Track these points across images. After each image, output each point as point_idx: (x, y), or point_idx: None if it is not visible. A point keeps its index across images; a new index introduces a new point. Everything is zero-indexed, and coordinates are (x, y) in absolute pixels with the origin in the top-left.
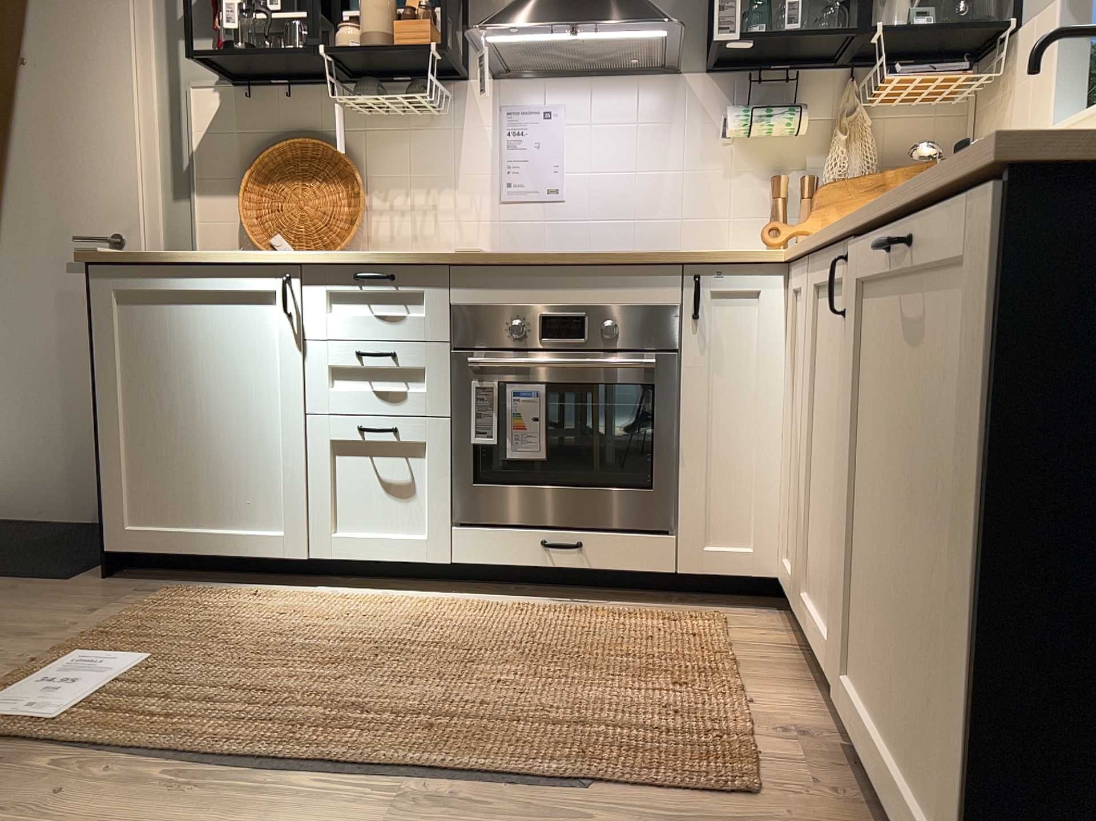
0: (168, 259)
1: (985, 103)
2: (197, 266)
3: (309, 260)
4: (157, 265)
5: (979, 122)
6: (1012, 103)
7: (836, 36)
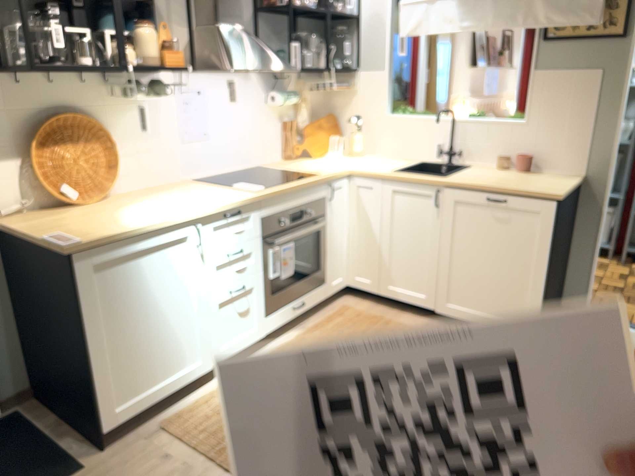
0: (131, 233)
1: (342, 91)
2: (147, 233)
3: (206, 212)
4: (122, 239)
5: (337, 97)
6: (361, 98)
7: (323, 70)
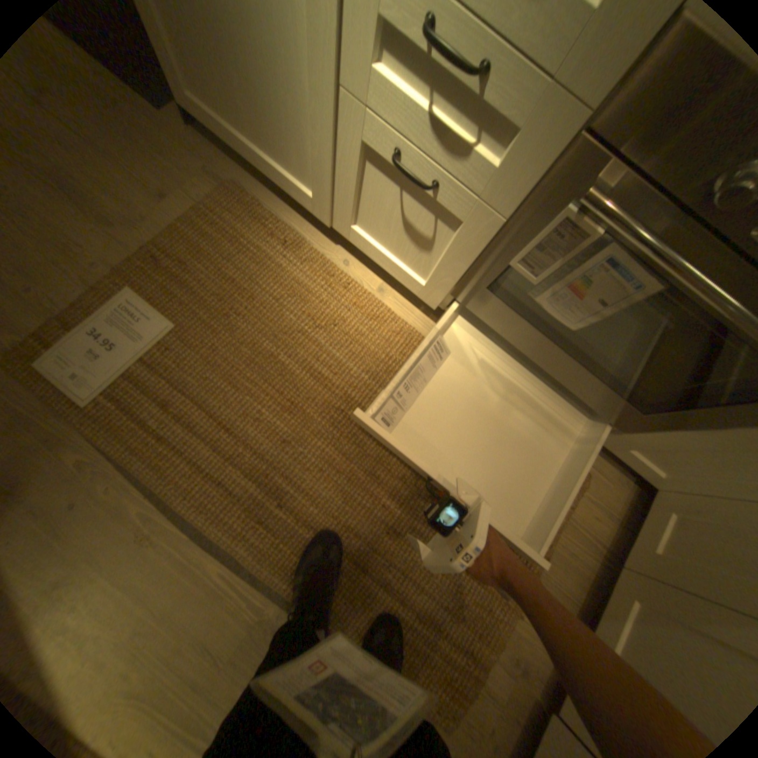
0: None
1: None
2: None
3: None
4: None
5: None
6: None
7: None
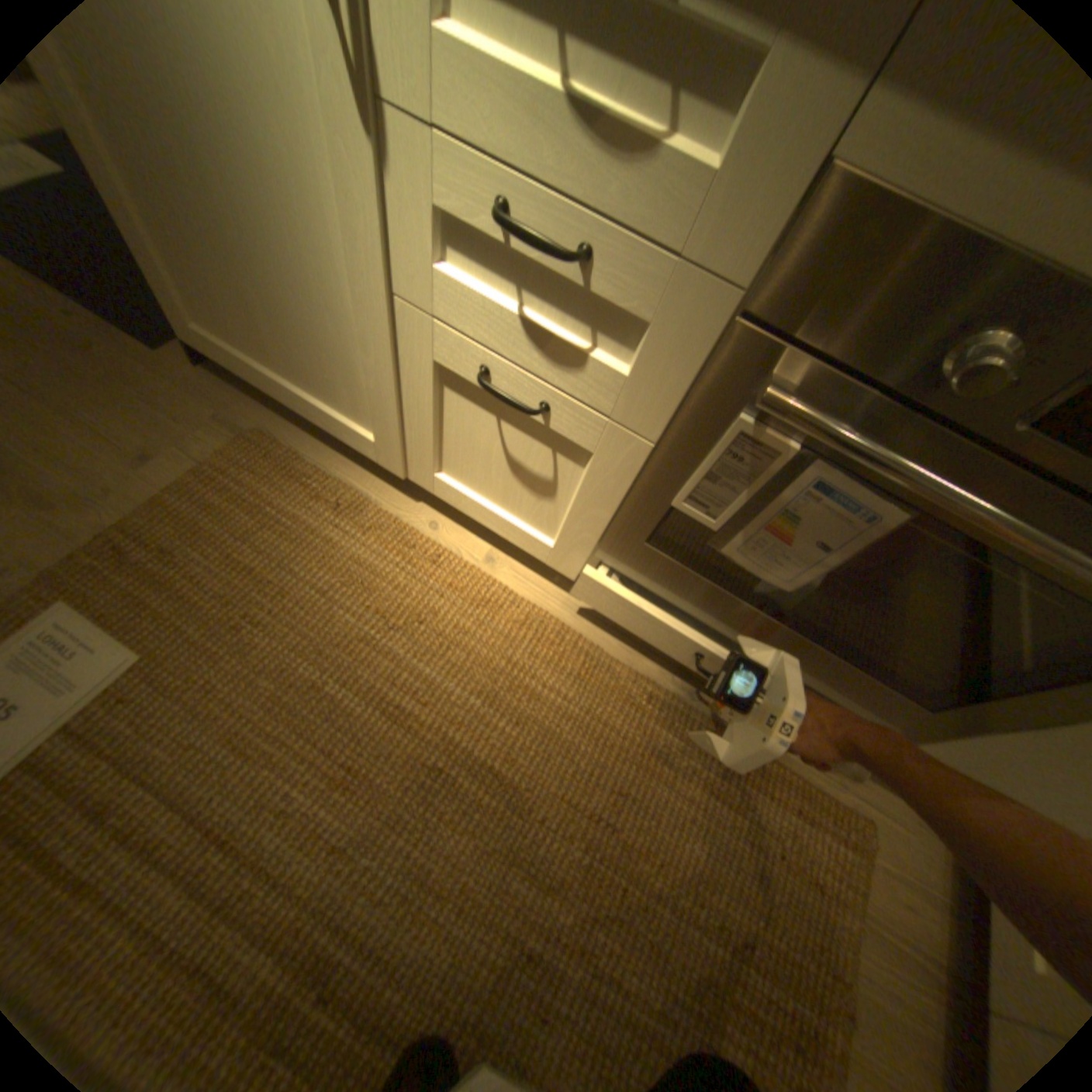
0: None
1: None
2: None
3: None
4: None
5: None
6: None
7: None
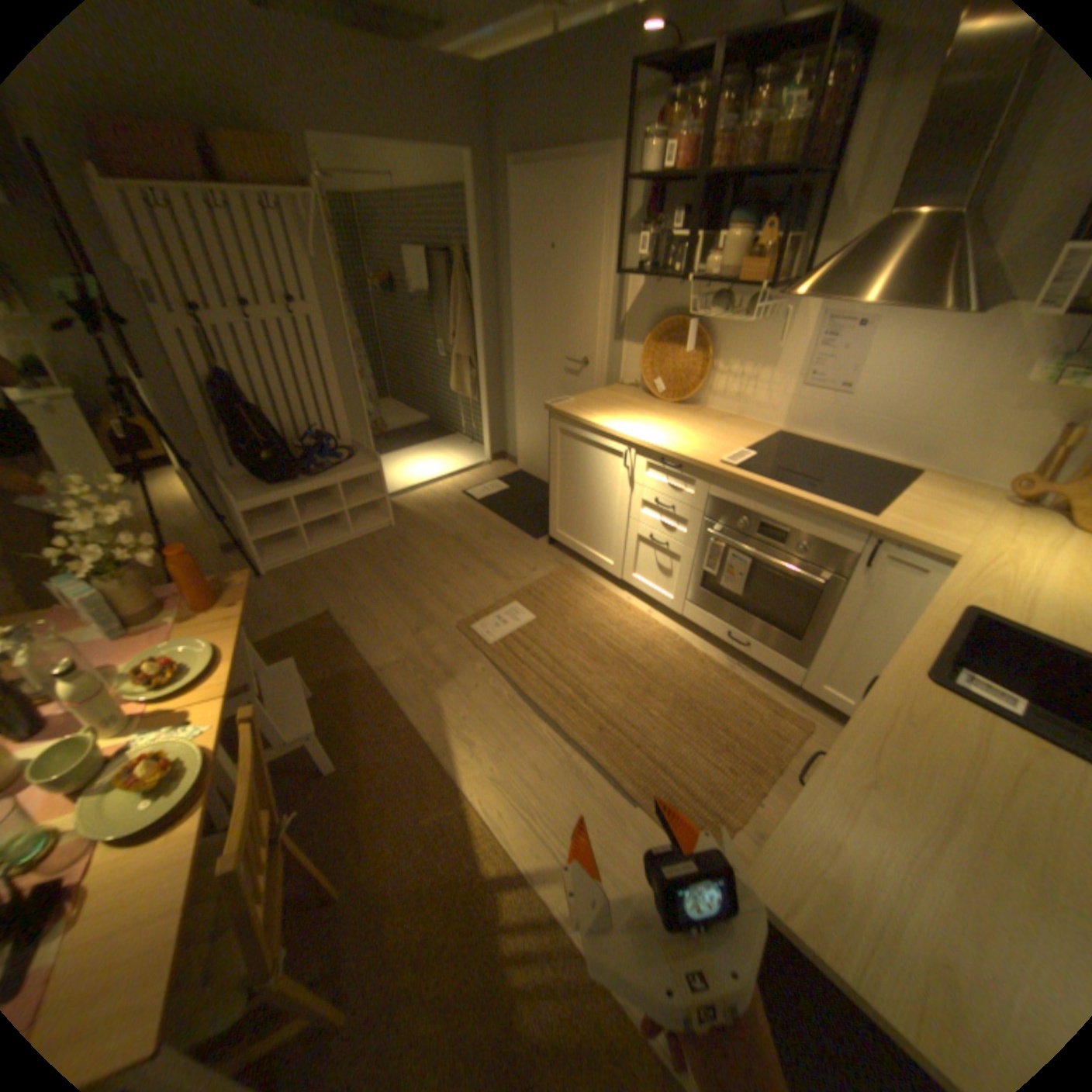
0: (578, 421)
1: None
2: (590, 428)
3: (639, 443)
4: (574, 421)
5: None
6: None
7: None
